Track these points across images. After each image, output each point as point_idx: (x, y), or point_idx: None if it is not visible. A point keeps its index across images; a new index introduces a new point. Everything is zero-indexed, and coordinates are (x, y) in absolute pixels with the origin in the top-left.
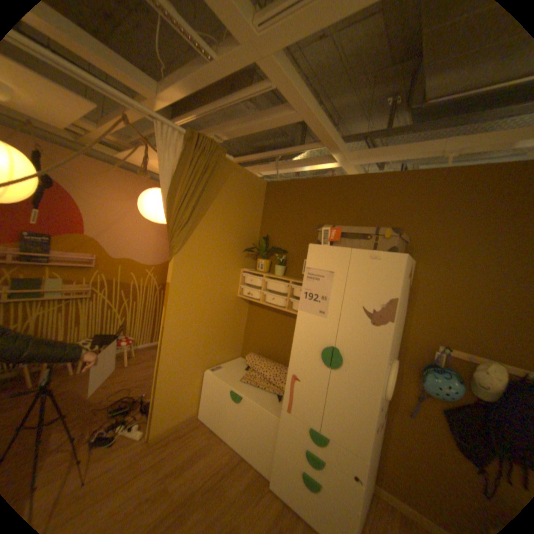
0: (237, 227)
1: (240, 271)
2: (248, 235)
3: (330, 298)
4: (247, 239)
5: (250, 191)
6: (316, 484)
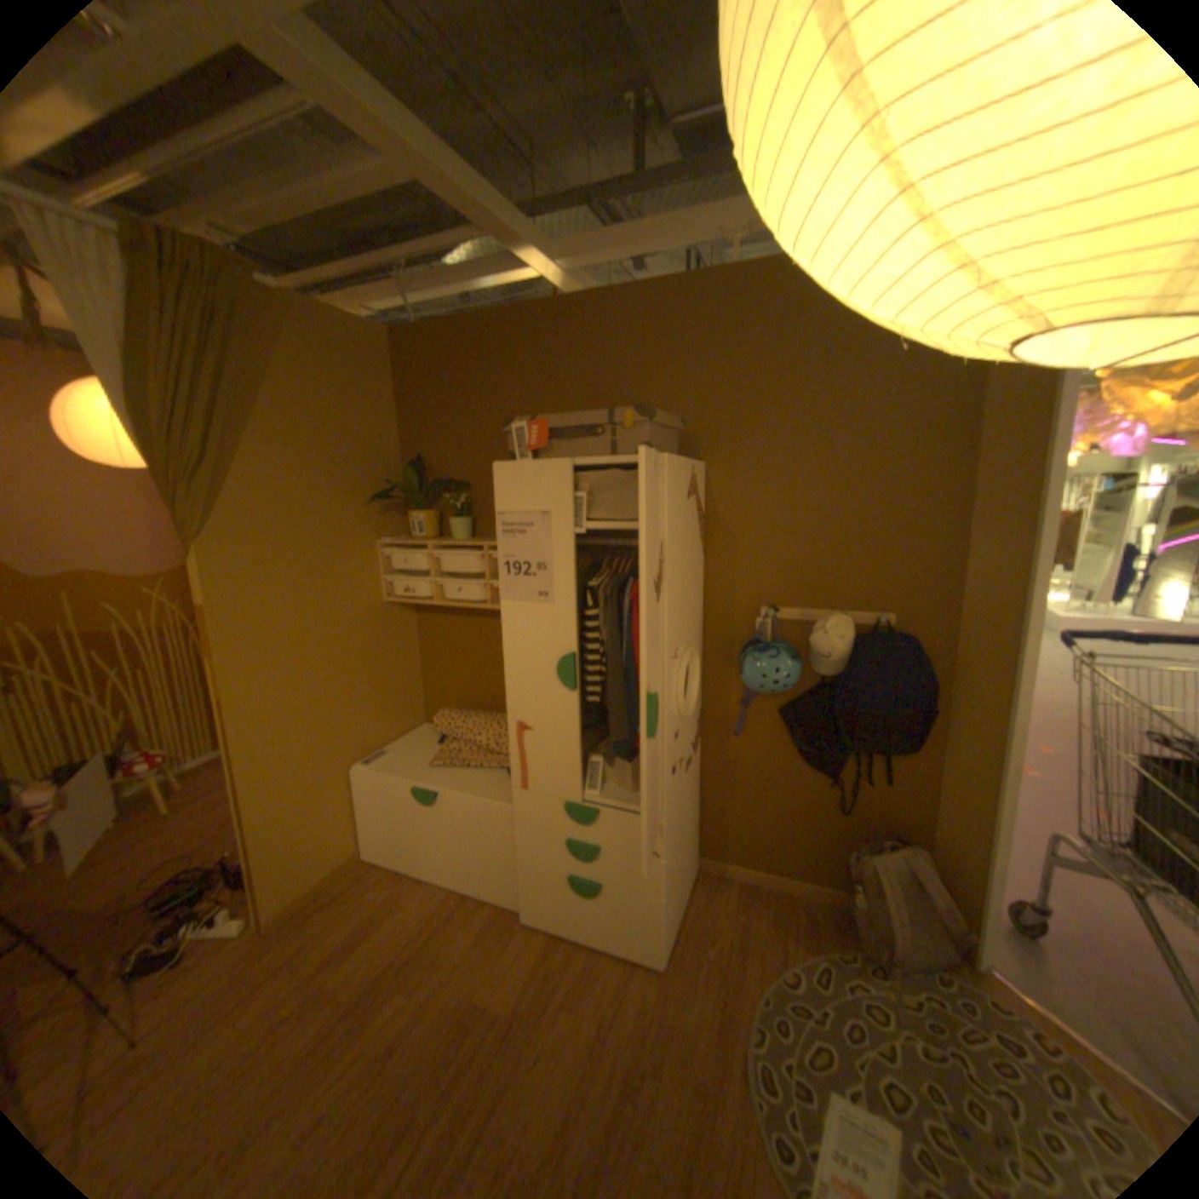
0: (340, 448)
1: (376, 547)
2: (373, 462)
3: (553, 564)
4: (374, 473)
5: (349, 356)
6: (591, 886)
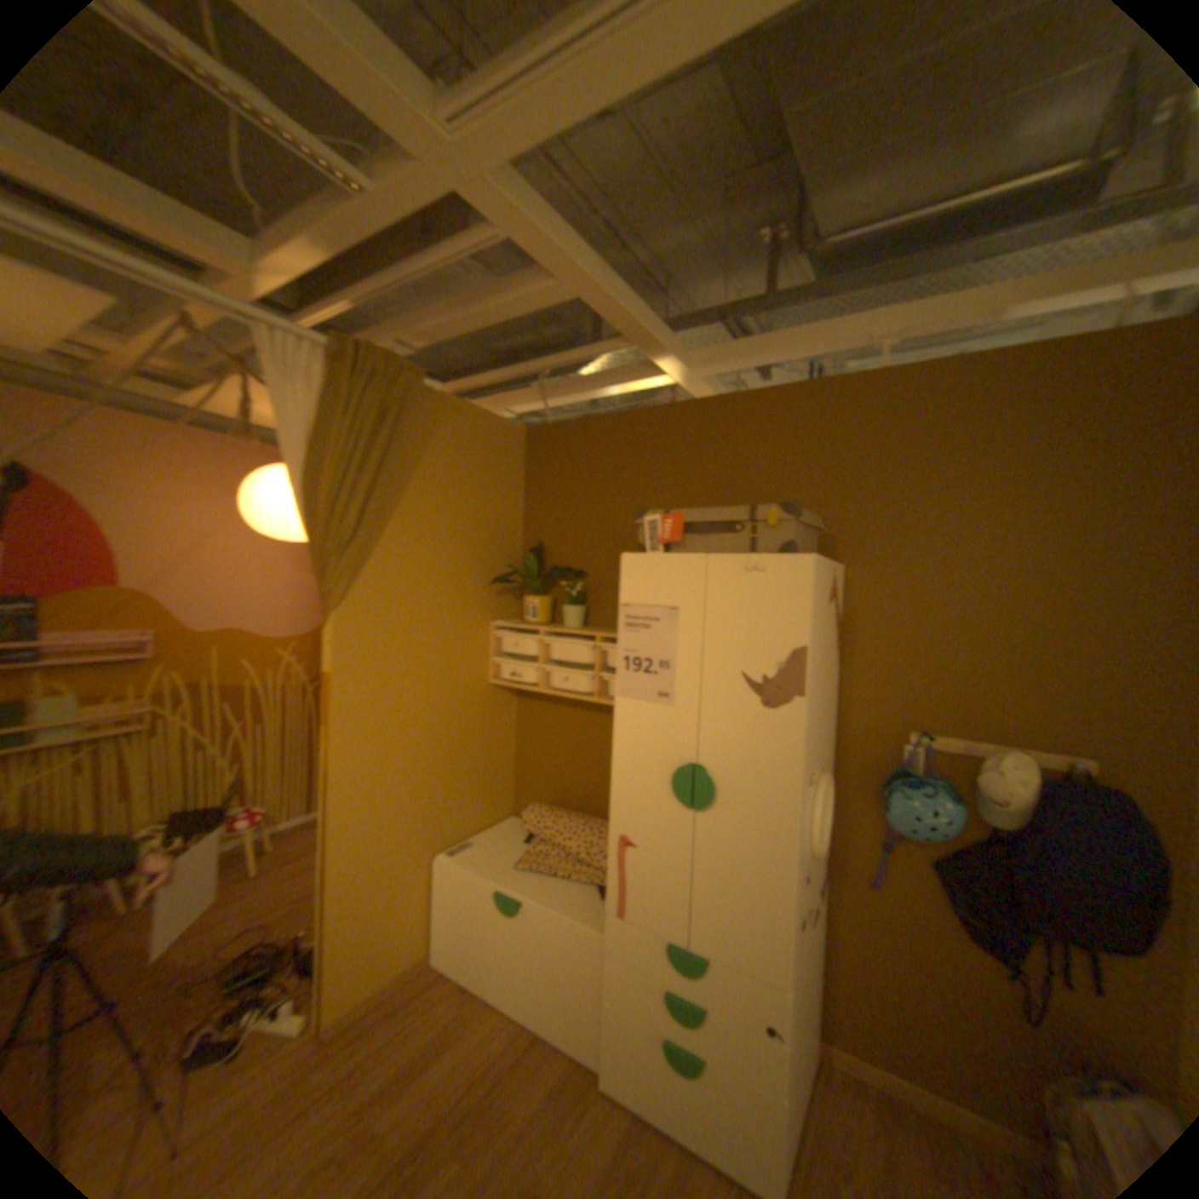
0: (470, 533)
1: (489, 628)
2: (497, 547)
3: (676, 662)
4: (496, 557)
5: (489, 451)
6: (692, 1060)
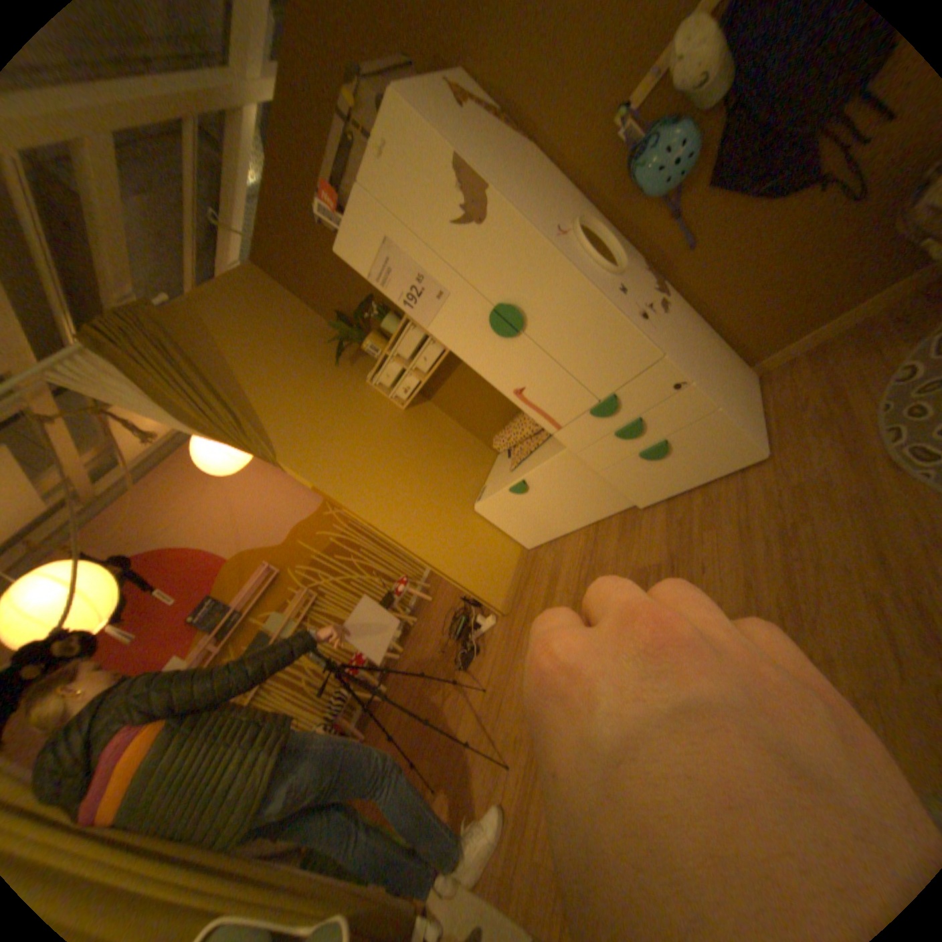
0: (295, 349)
1: (369, 383)
2: (319, 339)
3: (422, 265)
4: (326, 344)
5: (247, 295)
6: (659, 444)
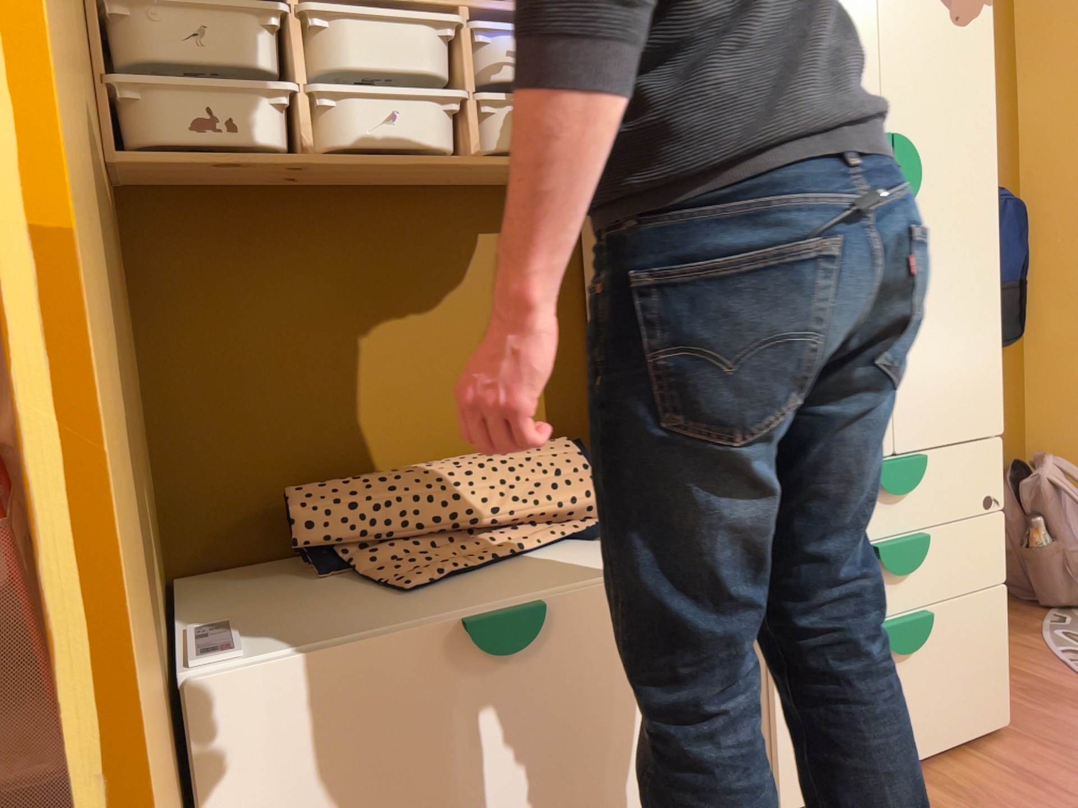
0: None
1: None
2: None
3: None
4: None
5: None
6: (922, 616)
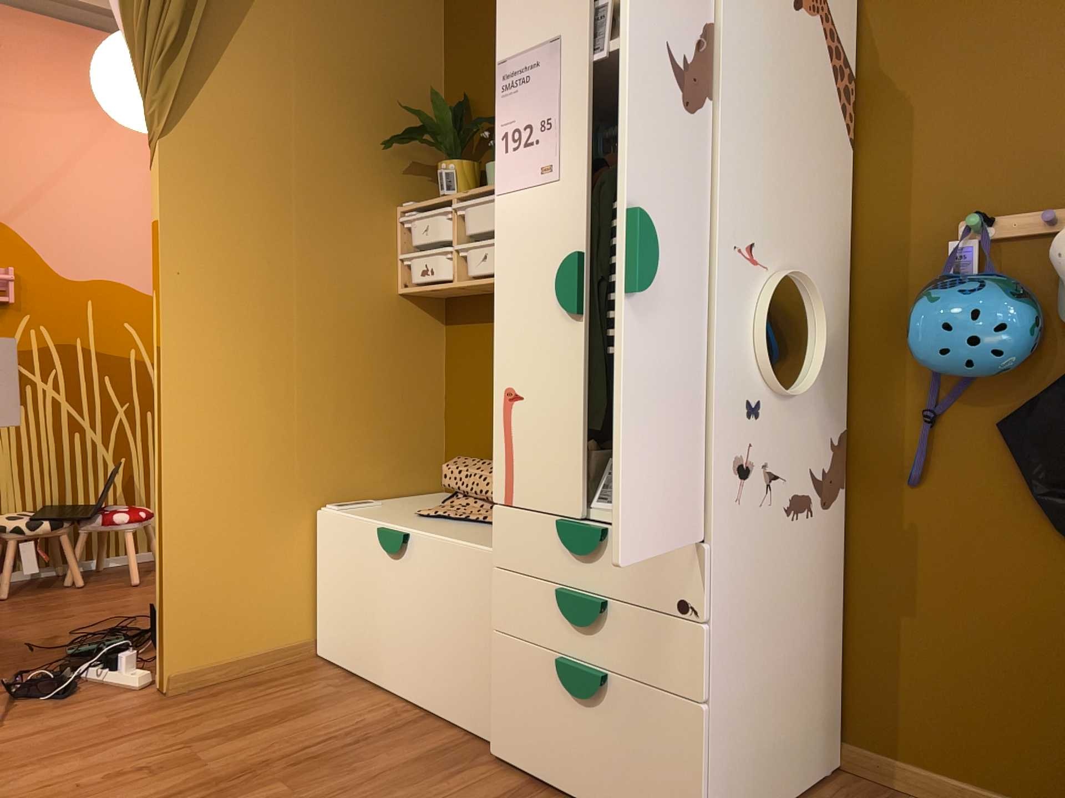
0: (361, 75)
1: (396, 214)
2: (405, 103)
3: (561, 114)
4: (405, 117)
5: None
6: (590, 672)
